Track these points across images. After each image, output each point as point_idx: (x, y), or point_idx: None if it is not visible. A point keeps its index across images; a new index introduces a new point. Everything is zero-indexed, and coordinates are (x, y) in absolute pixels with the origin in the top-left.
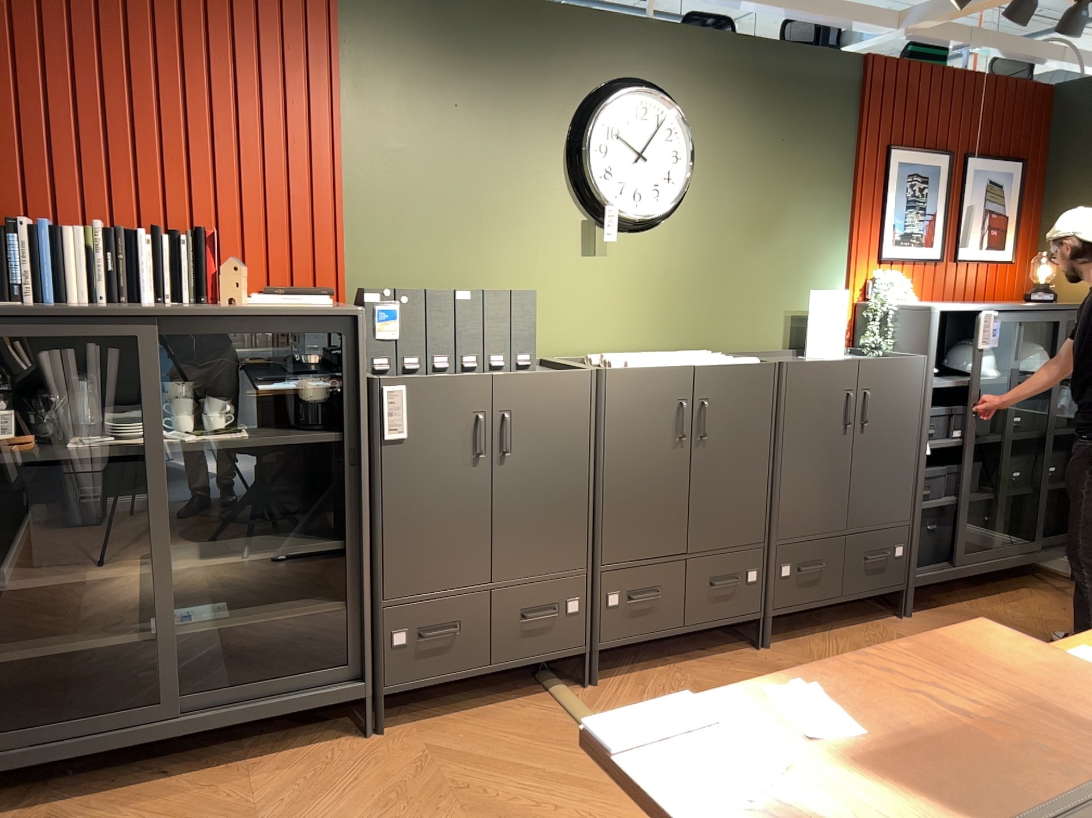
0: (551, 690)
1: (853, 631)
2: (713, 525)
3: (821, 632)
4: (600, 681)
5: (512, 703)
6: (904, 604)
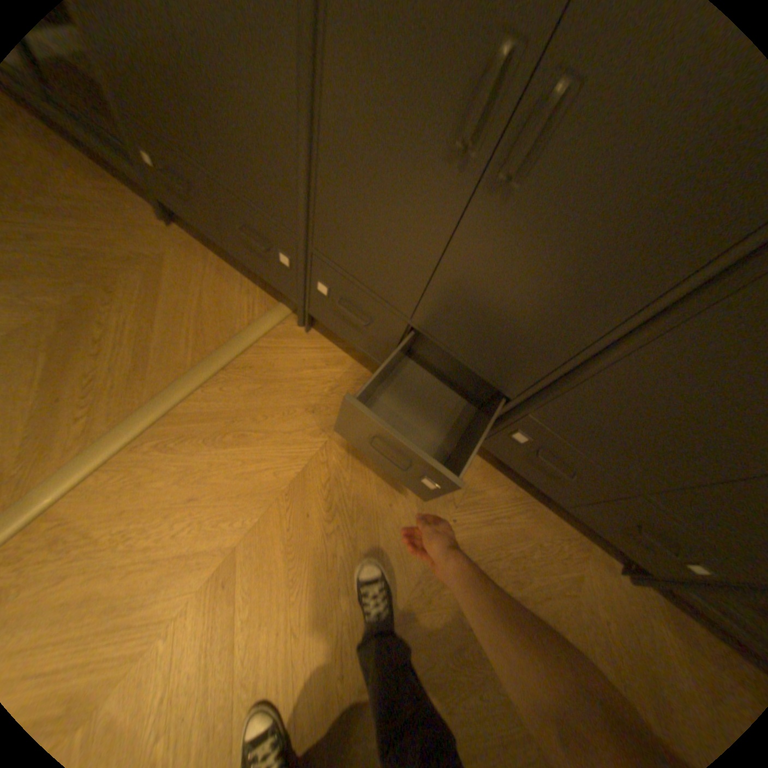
0: (280, 304)
1: (556, 525)
2: (456, 320)
3: (528, 493)
4: (318, 333)
5: (251, 286)
6: (648, 575)
